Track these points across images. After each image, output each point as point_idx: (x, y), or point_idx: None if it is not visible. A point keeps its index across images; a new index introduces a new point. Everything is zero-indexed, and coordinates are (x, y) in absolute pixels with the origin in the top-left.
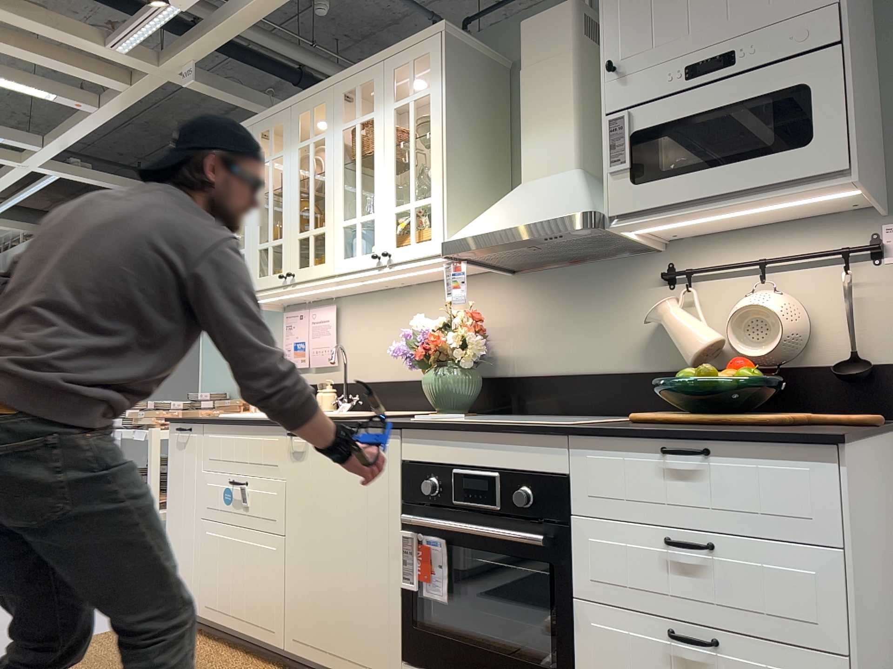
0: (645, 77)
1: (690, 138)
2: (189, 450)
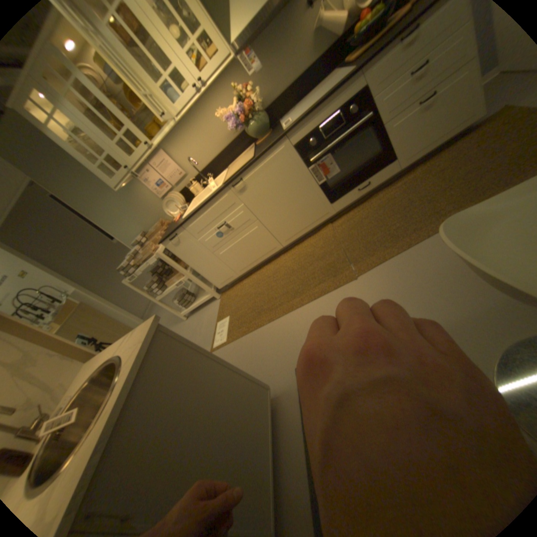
0: None
1: None
2: (184, 240)
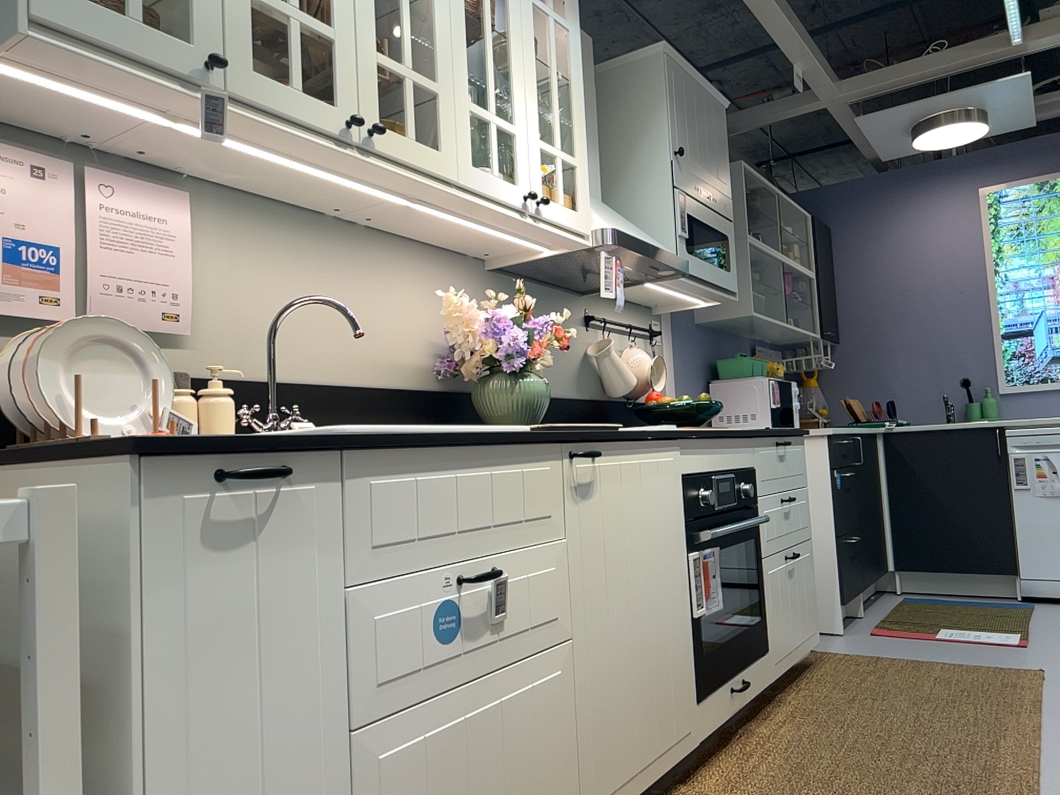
0: (689, 177)
1: (697, 236)
2: (278, 543)
